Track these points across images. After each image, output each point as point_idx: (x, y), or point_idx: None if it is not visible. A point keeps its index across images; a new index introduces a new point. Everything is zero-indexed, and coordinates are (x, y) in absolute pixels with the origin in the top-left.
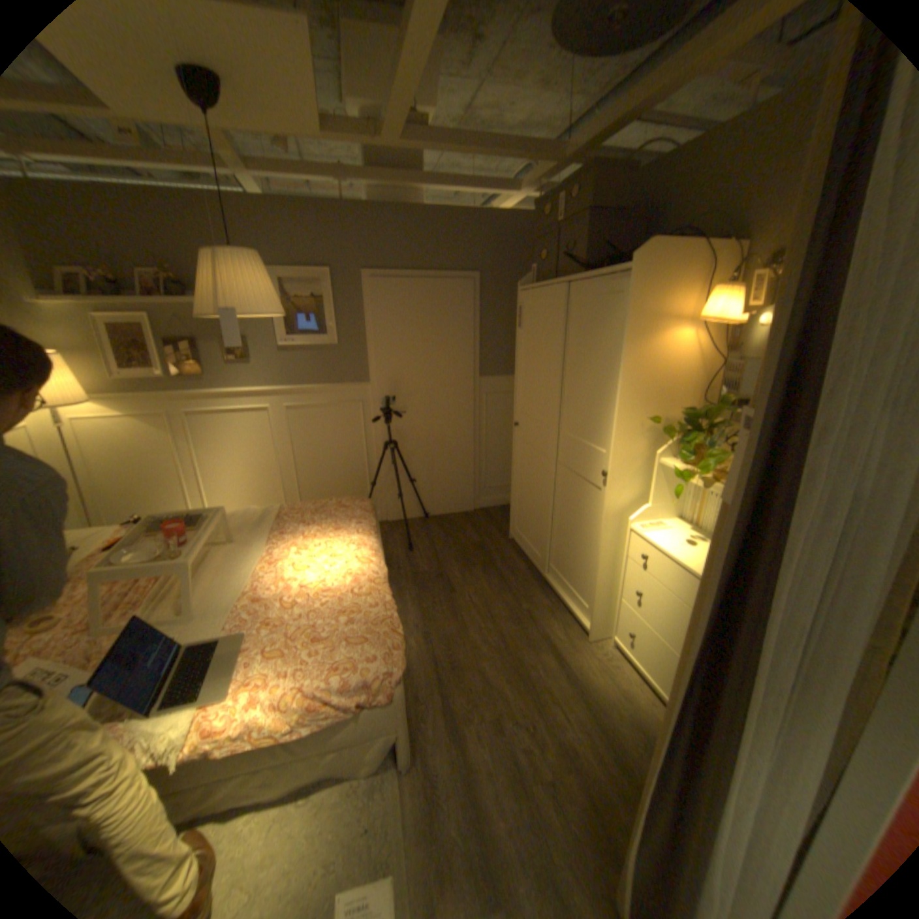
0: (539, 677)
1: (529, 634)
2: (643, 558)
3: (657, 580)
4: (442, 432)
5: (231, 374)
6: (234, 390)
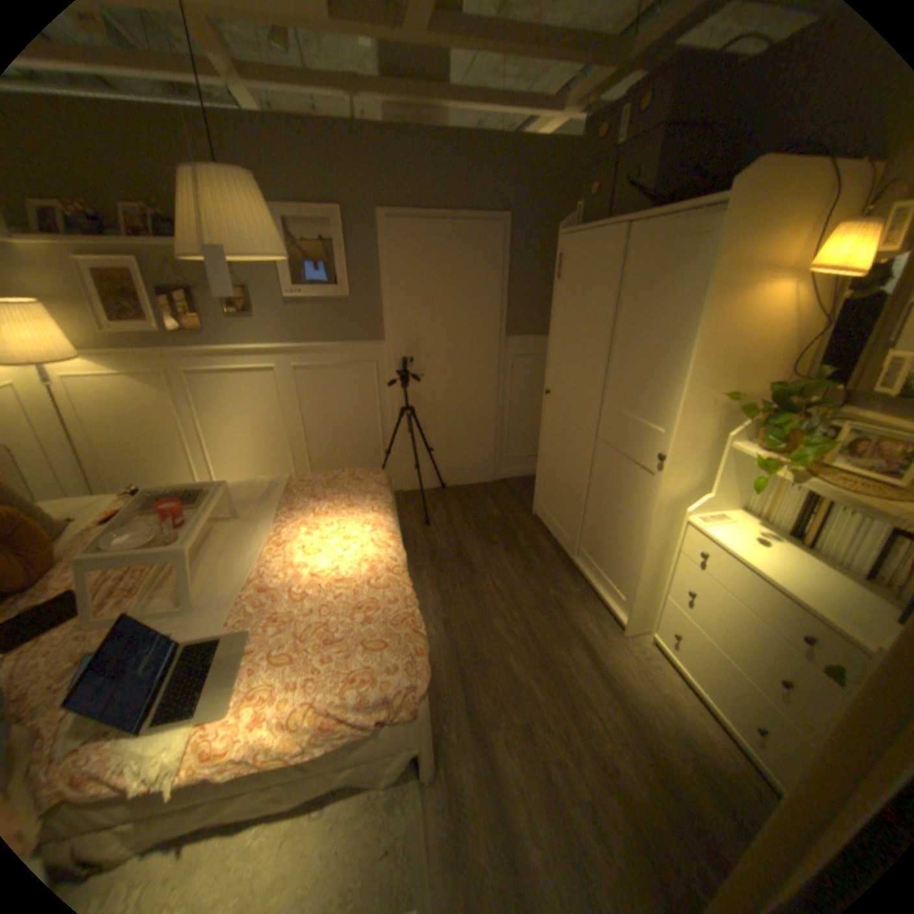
0: (572, 676)
1: (559, 626)
2: (703, 557)
3: (719, 583)
4: (463, 397)
5: (232, 329)
6: (237, 347)
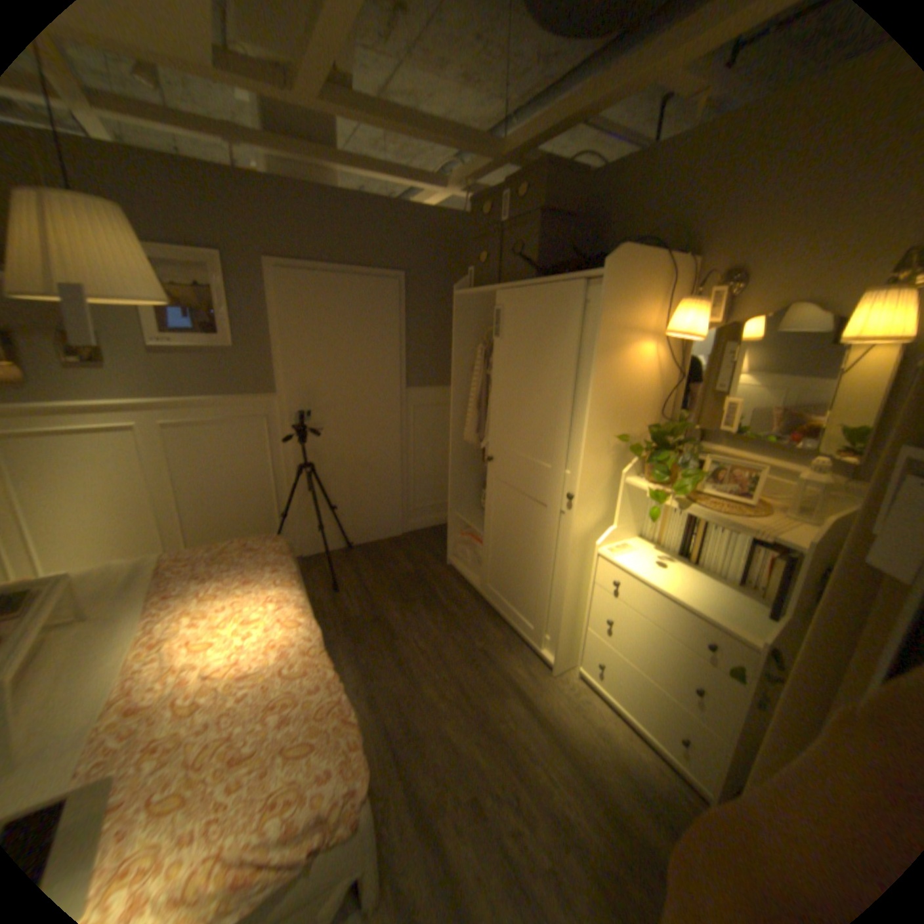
0: (512, 730)
1: (491, 677)
2: (616, 585)
3: (632, 608)
4: (367, 449)
5: (76, 381)
6: (83, 402)
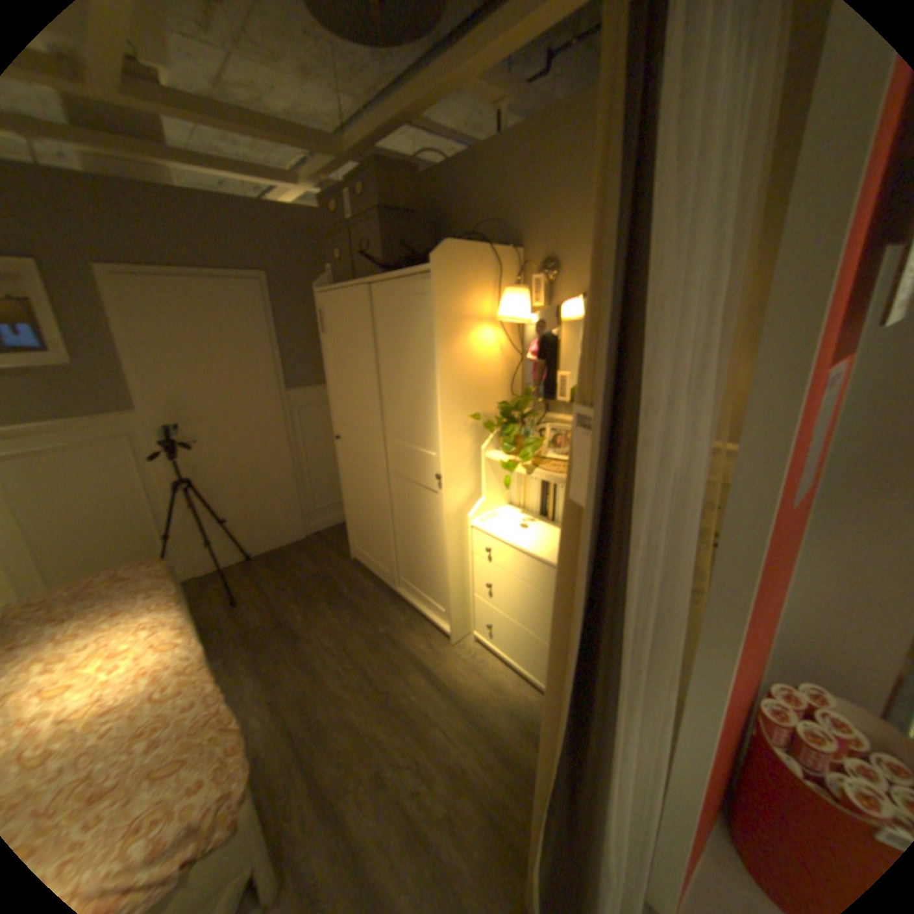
0: (411, 703)
1: (391, 660)
2: (486, 551)
3: (502, 569)
4: (249, 457)
5: None
6: None
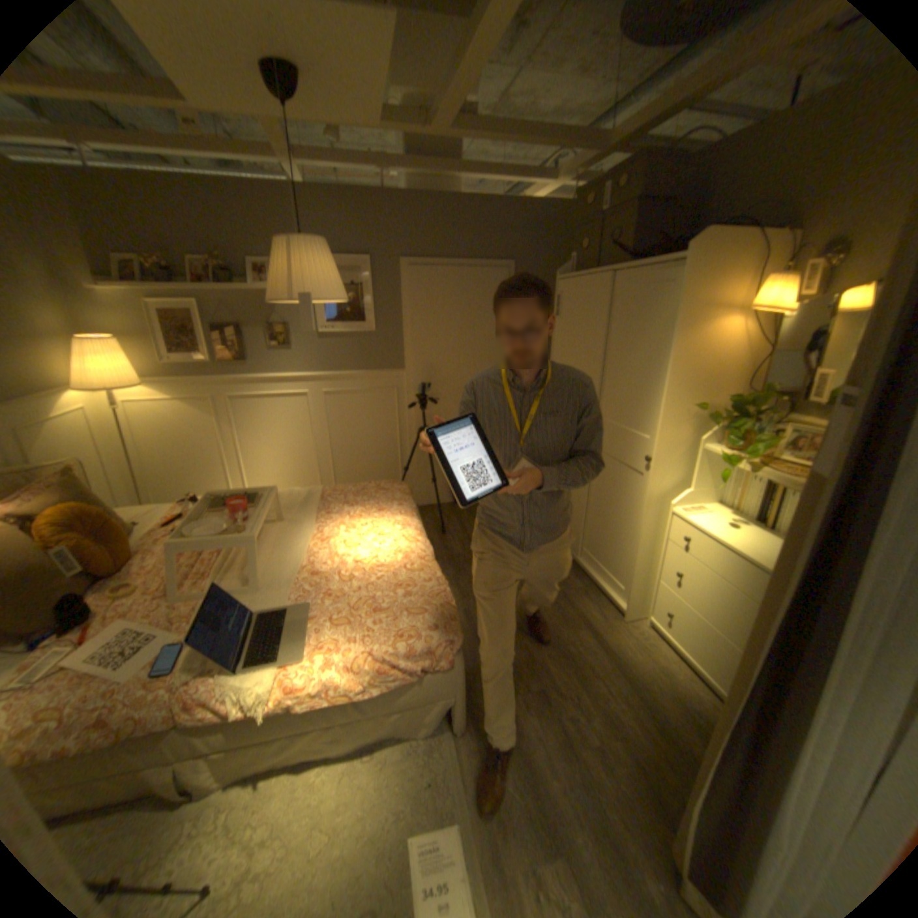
0: (580, 653)
1: (566, 614)
2: (686, 541)
3: (699, 562)
4: None
5: (272, 360)
6: (276, 376)
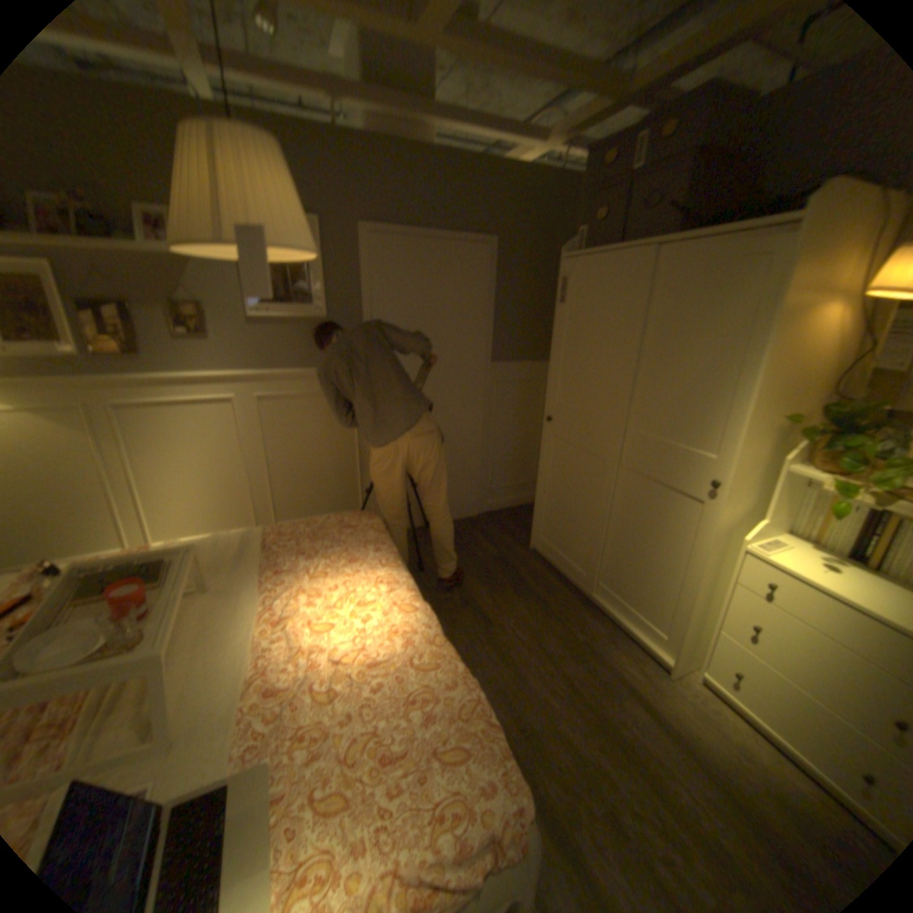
0: (636, 739)
1: (600, 677)
2: (772, 589)
3: (793, 617)
4: (448, 426)
5: (180, 351)
6: (186, 373)
